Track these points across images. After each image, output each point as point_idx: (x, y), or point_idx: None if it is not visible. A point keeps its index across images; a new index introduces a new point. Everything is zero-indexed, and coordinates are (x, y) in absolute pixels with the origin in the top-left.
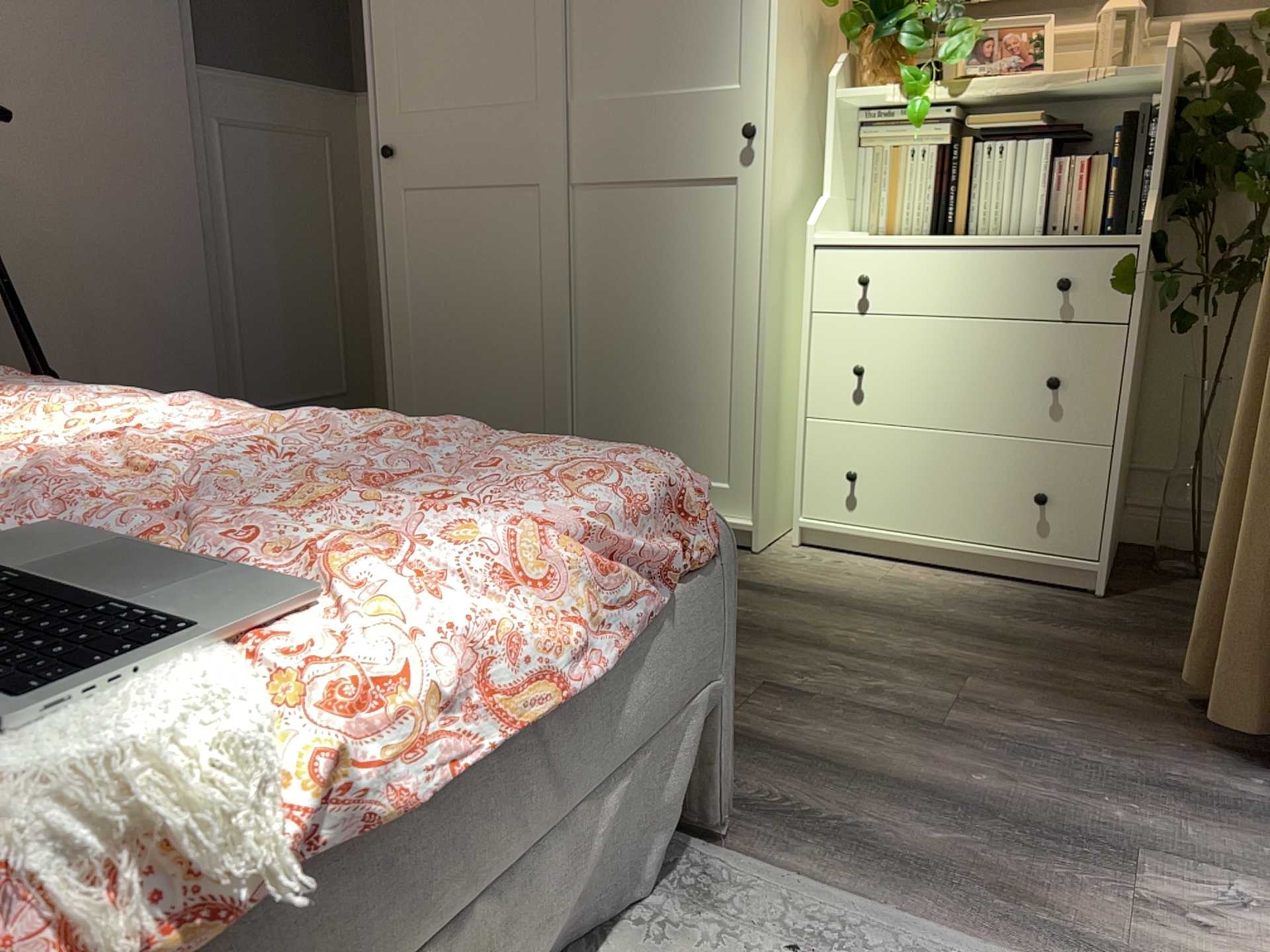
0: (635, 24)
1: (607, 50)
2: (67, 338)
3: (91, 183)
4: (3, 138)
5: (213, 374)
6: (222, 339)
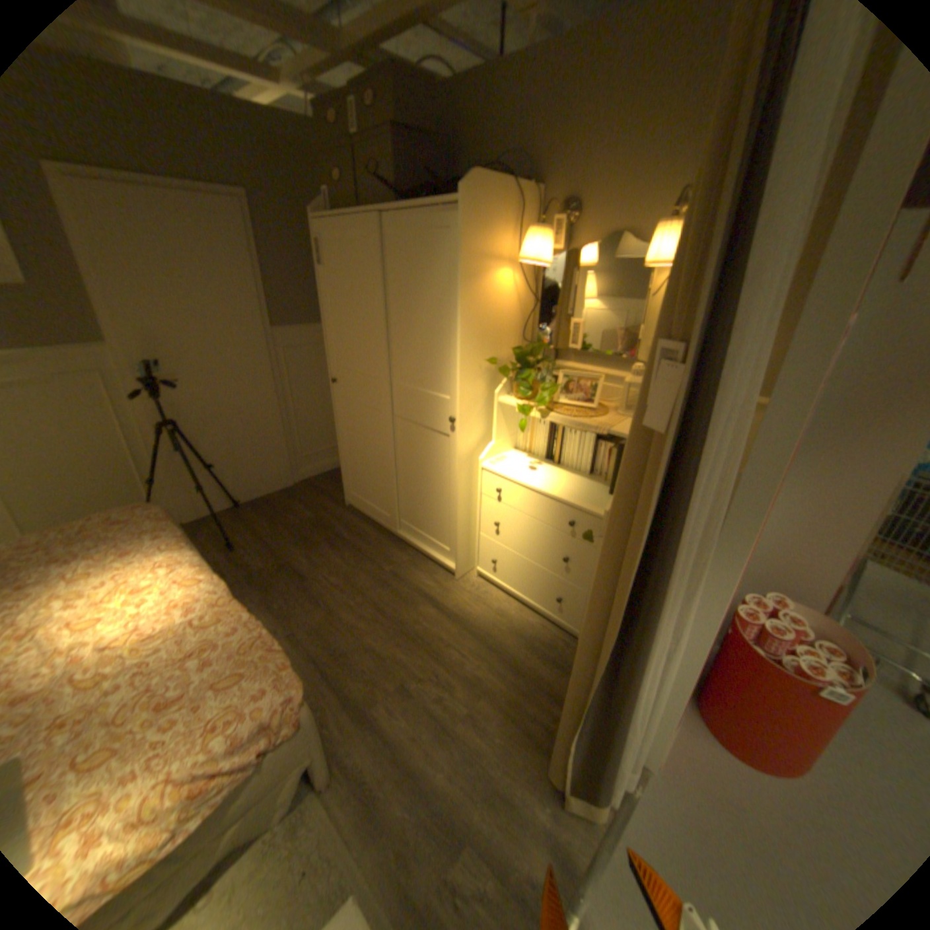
0: (413, 358)
1: (404, 365)
2: (220, 447)
3: (224, 388)
4: (185, 379)
5: (283, 449)
6: (287, 435)
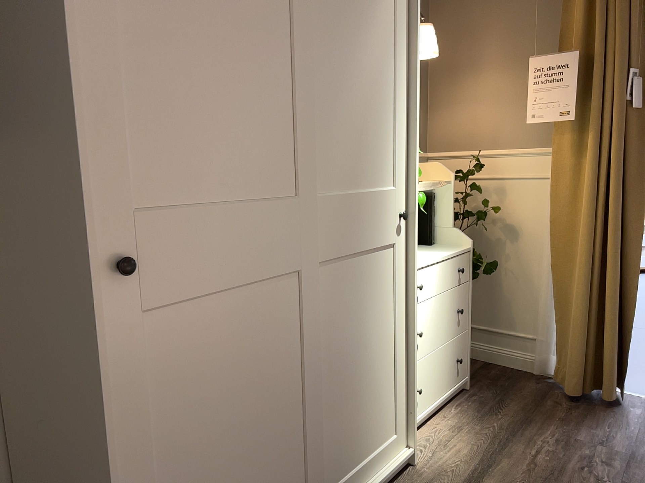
0: (349, 148)
1: (335, 162)
2: None
3: None
4: None
5: None
6: None
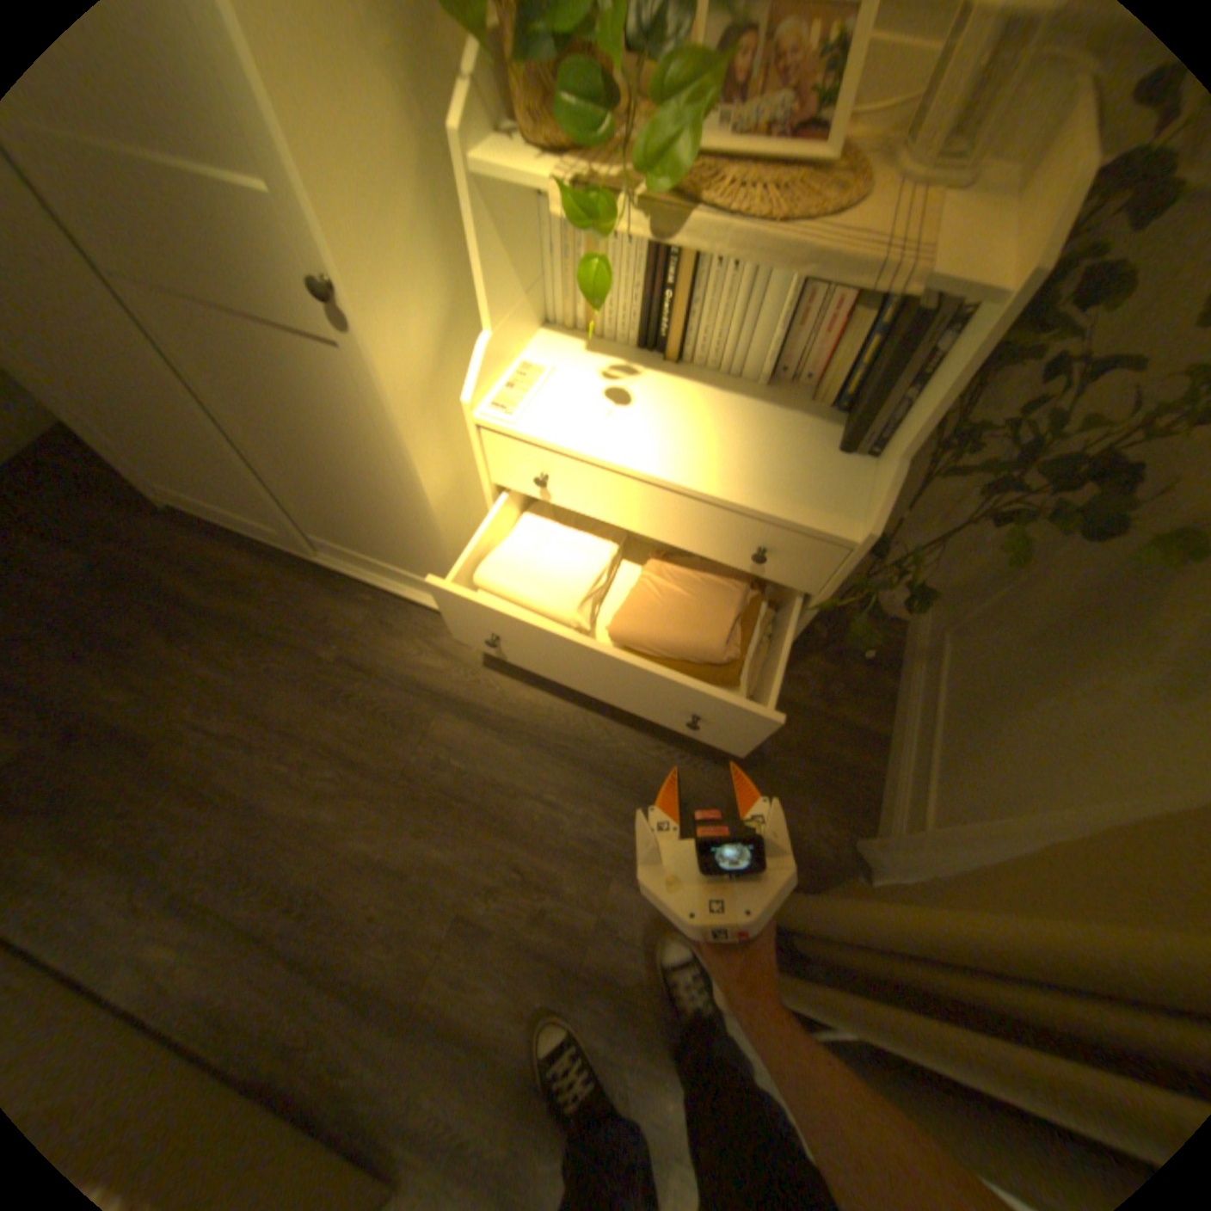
0: None
1: None
2: None
3: None
4: None
5: None
6: None
